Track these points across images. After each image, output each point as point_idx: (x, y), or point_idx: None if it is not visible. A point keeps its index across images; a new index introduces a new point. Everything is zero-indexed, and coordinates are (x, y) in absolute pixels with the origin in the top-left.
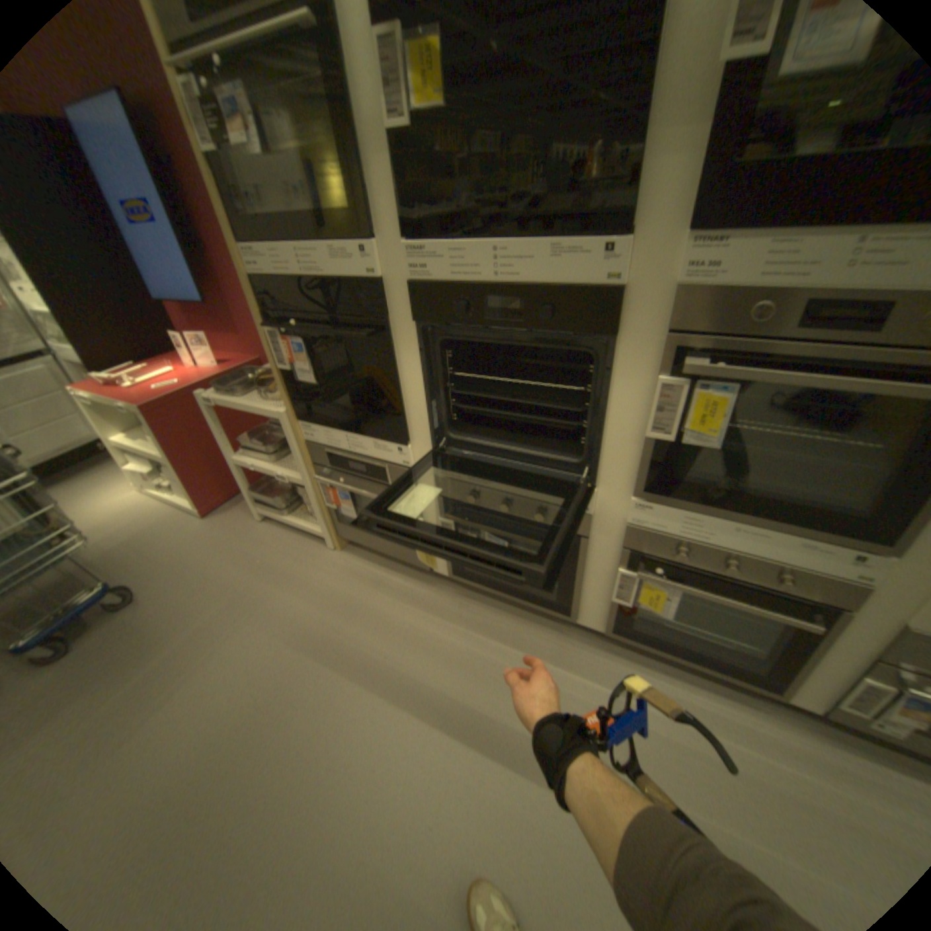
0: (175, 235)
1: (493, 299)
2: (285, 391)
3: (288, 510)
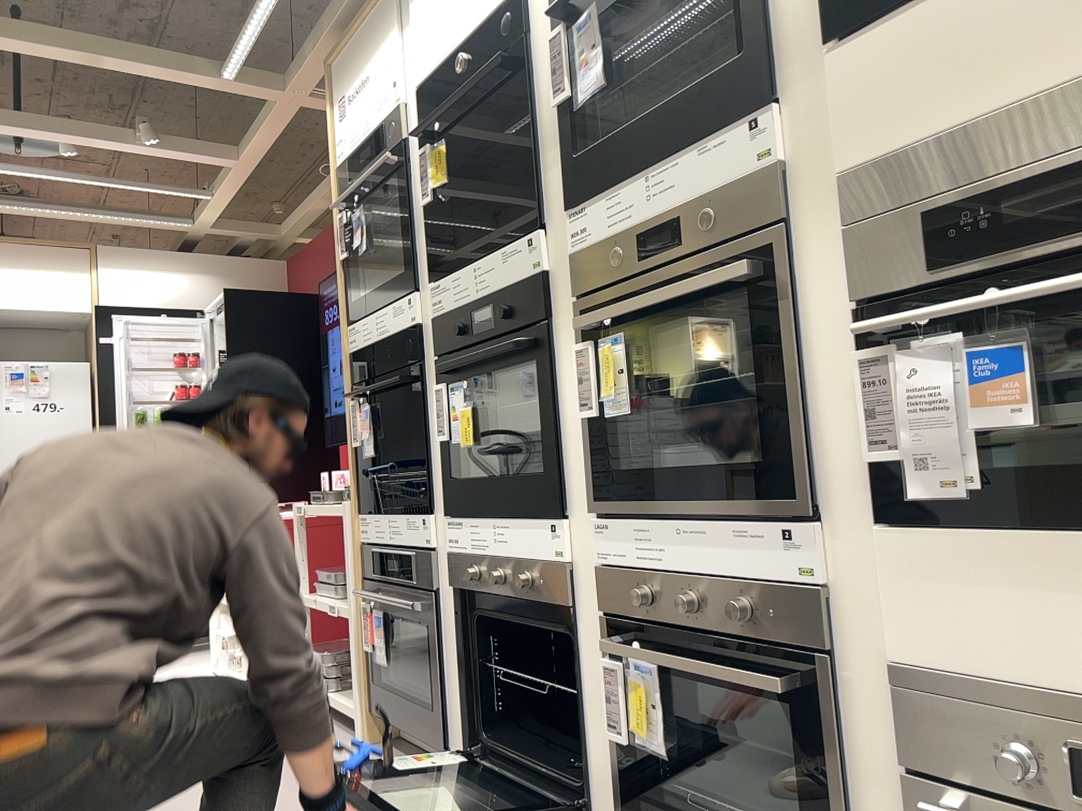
0: None
1: (482, 316)
2: (352, 473)
3: (340, 685)
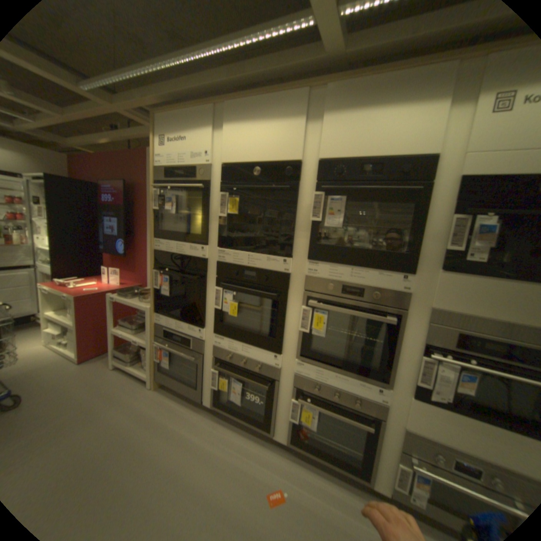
0: (124, 230)
1: (247, 272)
2: (153, 298)
3: (131, 365)
